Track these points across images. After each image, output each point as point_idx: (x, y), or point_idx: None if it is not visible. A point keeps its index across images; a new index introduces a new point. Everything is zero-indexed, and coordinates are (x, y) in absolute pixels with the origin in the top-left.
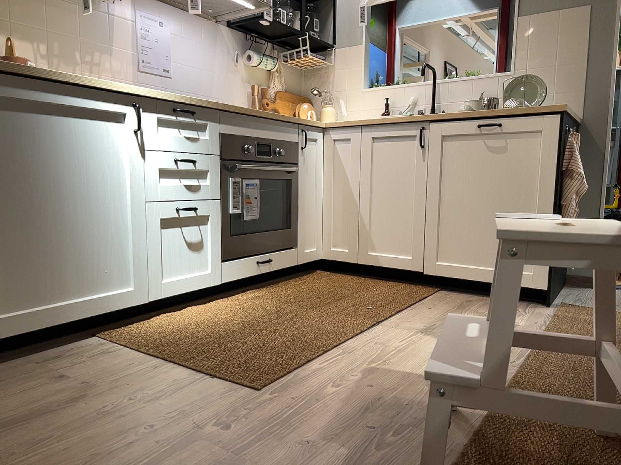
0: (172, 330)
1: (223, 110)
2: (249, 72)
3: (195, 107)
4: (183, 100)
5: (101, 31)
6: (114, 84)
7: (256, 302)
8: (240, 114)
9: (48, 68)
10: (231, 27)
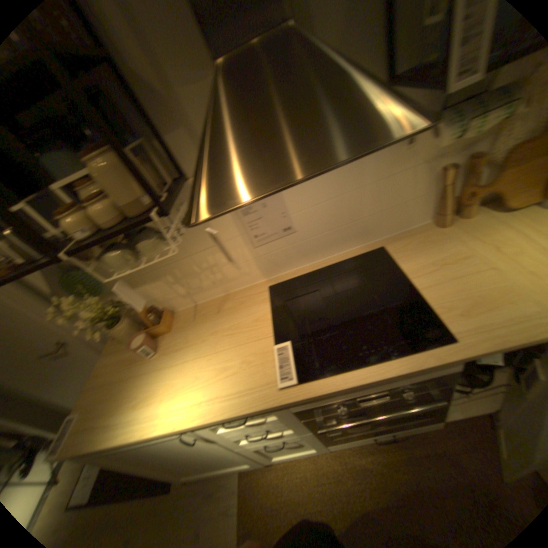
0: (267, 510)
1: (283, 405)
2: (439, 138)
3: (243, 415)
4: (221, 421)
5: (197, 237)
6: (146, 438)
7: (354, 489)
8: (315, 396)
9: (173, 296)
10: (392, 80)
